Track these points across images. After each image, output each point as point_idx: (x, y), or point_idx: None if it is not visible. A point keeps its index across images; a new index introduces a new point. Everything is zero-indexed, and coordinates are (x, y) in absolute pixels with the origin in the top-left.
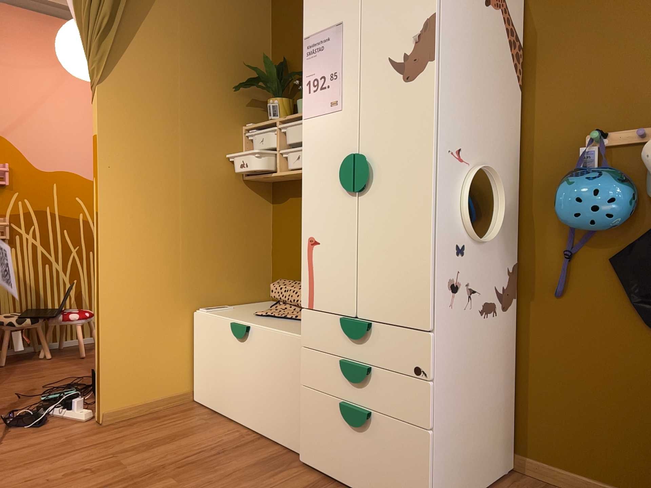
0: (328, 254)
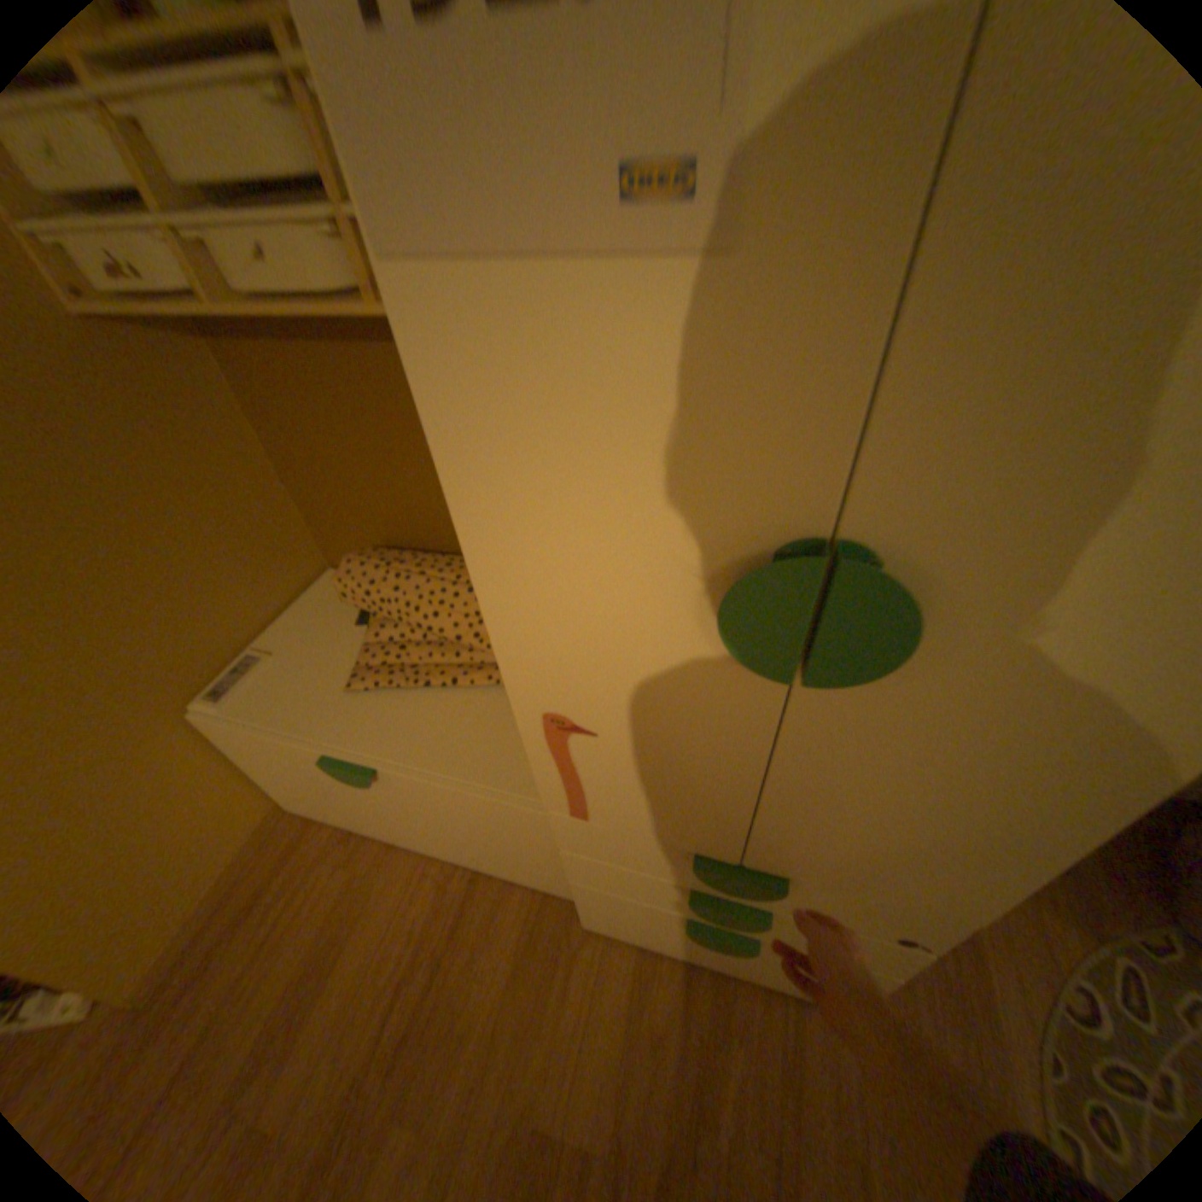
0: (636, 760)
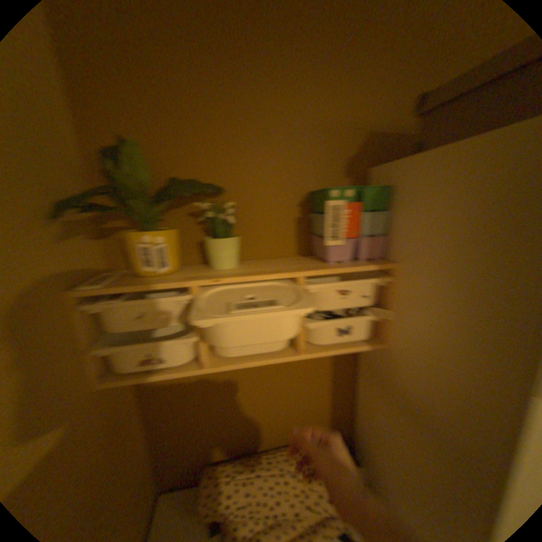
0: None
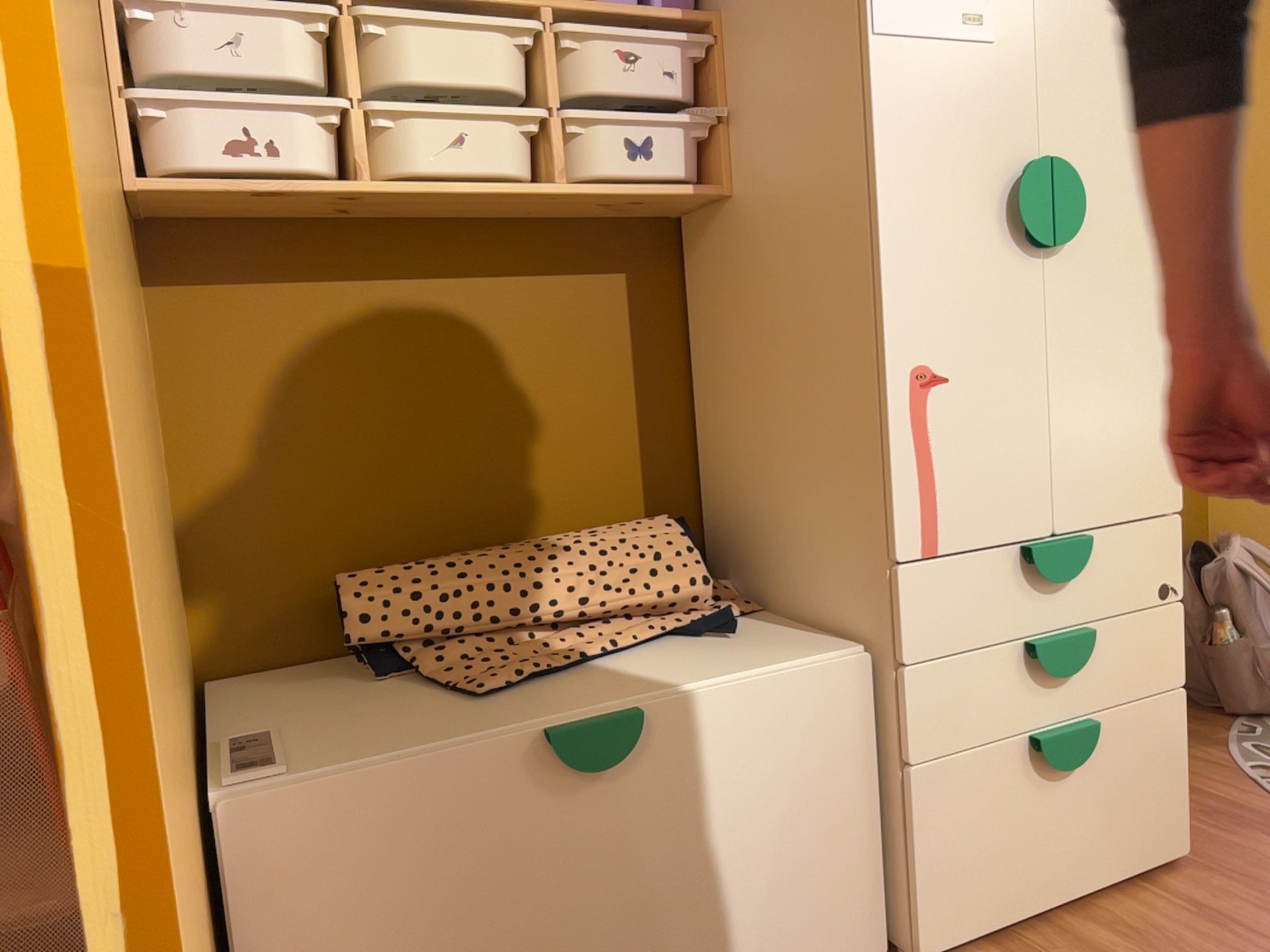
0: (977, 404)
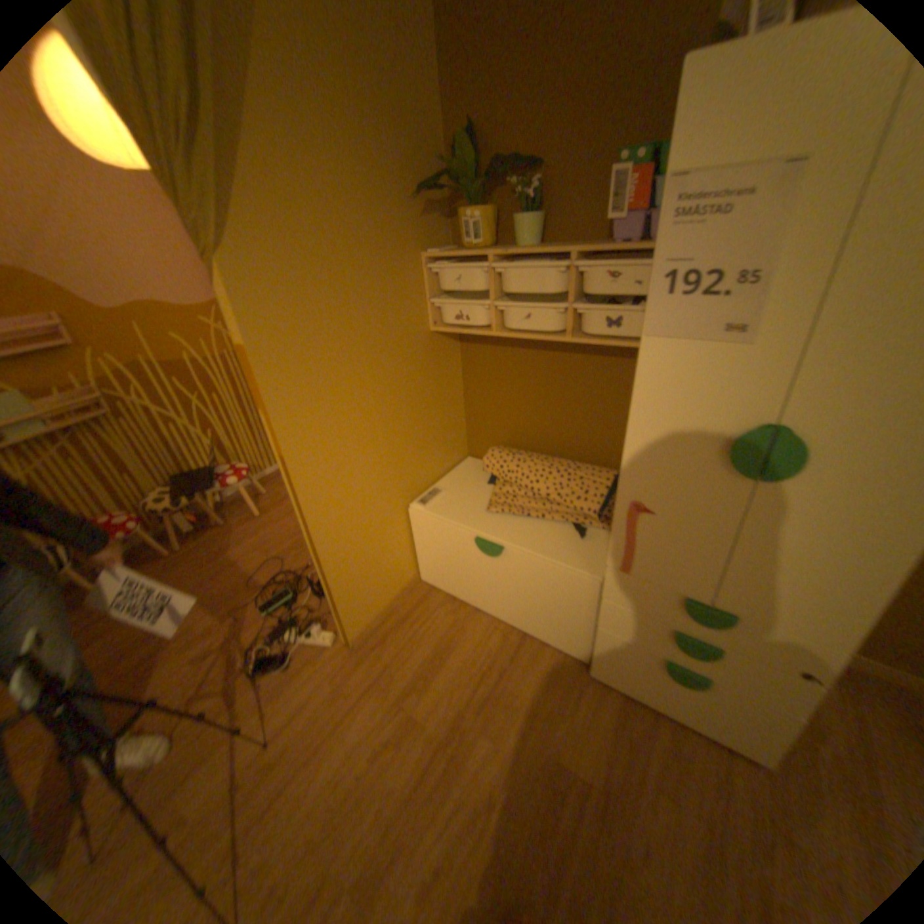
0: (670, 529)
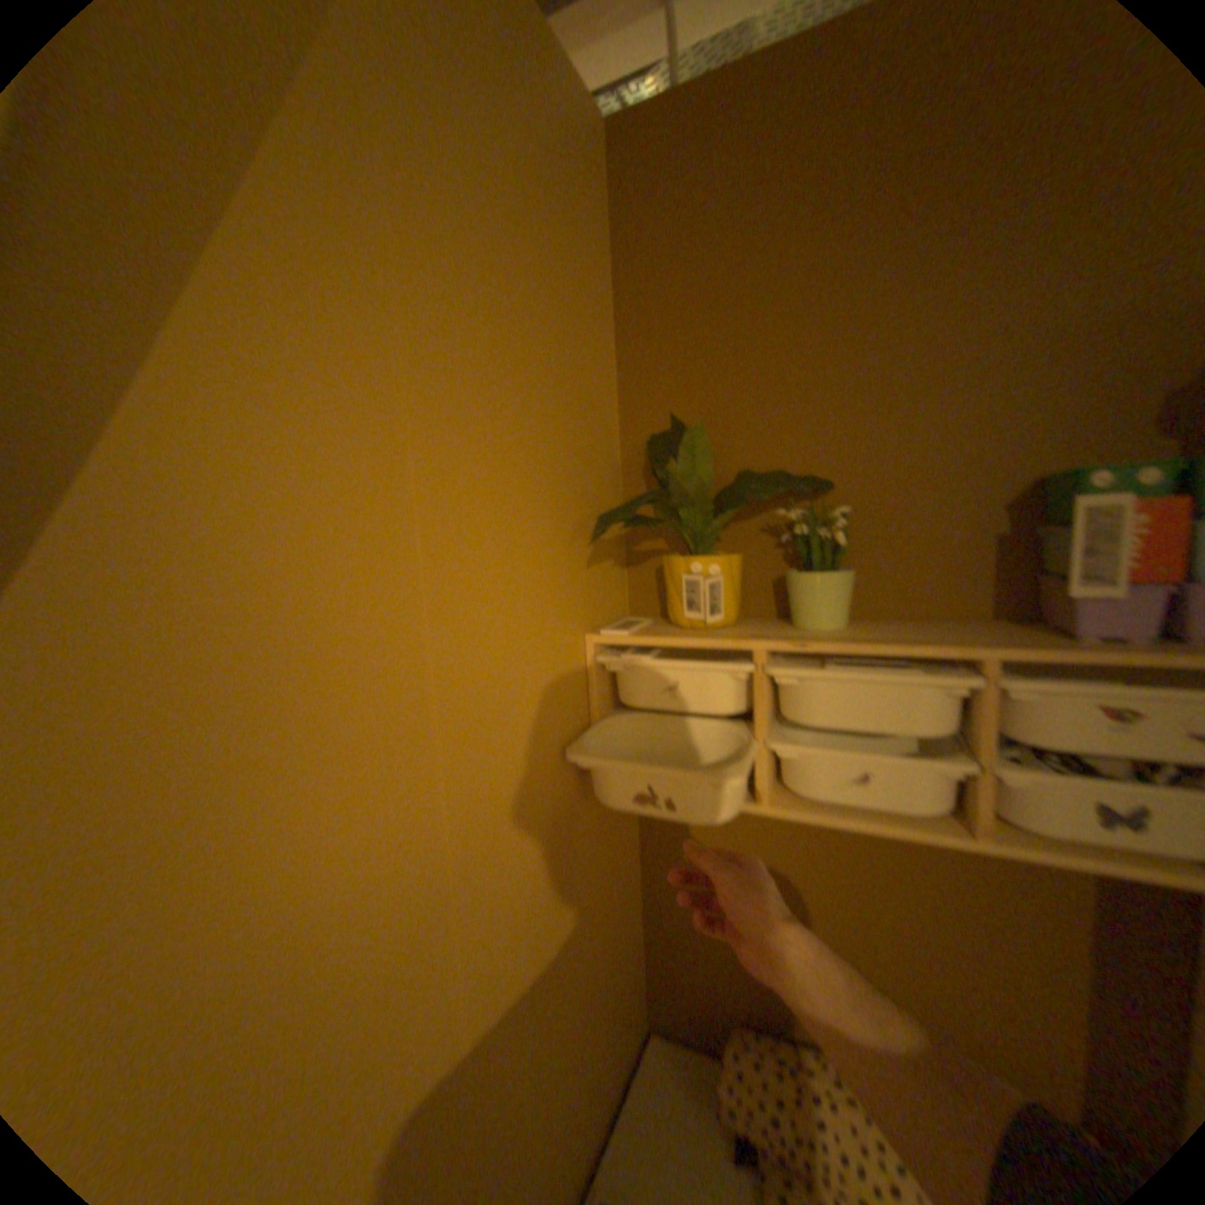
0: None
